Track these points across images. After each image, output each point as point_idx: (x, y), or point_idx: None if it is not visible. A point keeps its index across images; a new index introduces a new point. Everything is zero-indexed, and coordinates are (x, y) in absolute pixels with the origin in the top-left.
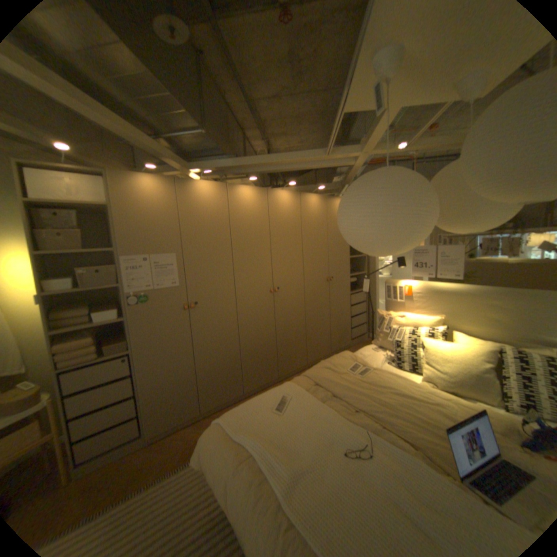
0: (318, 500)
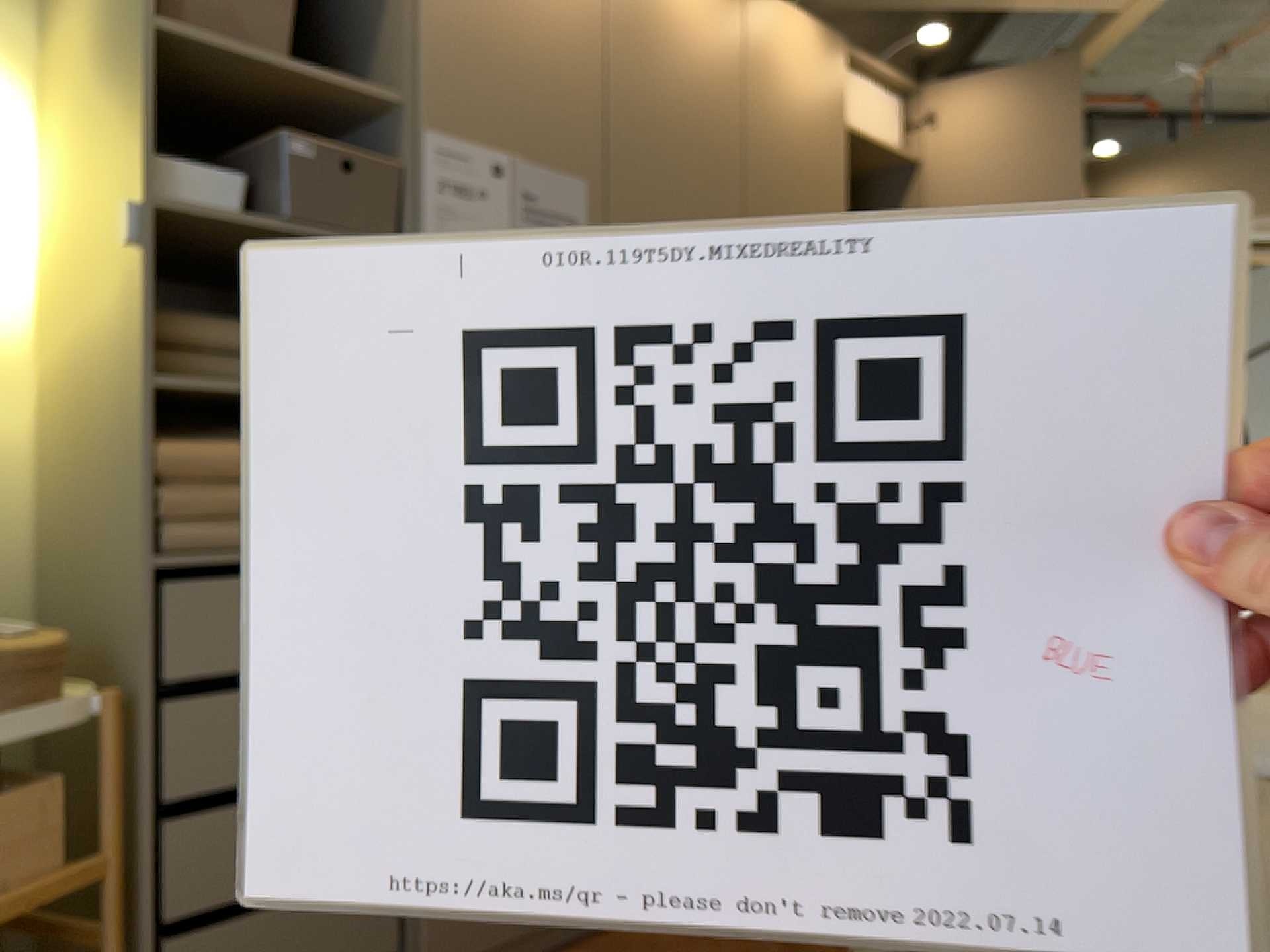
0: None
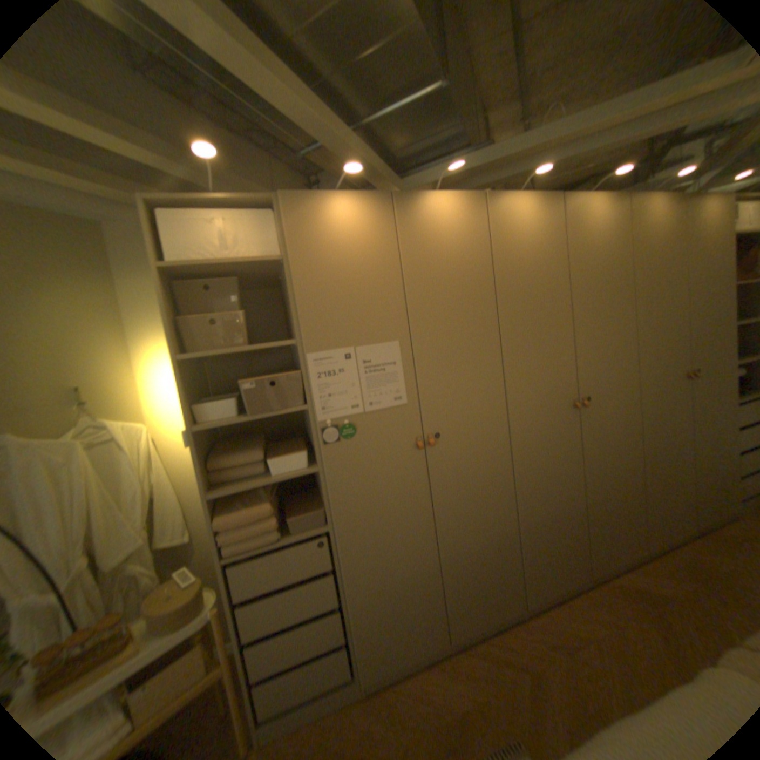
0: None
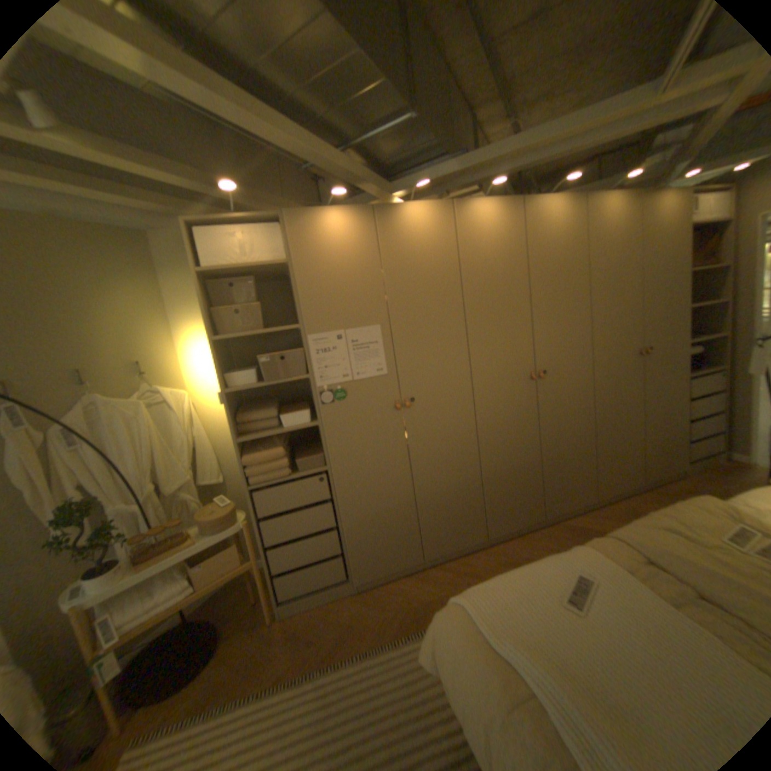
0: None
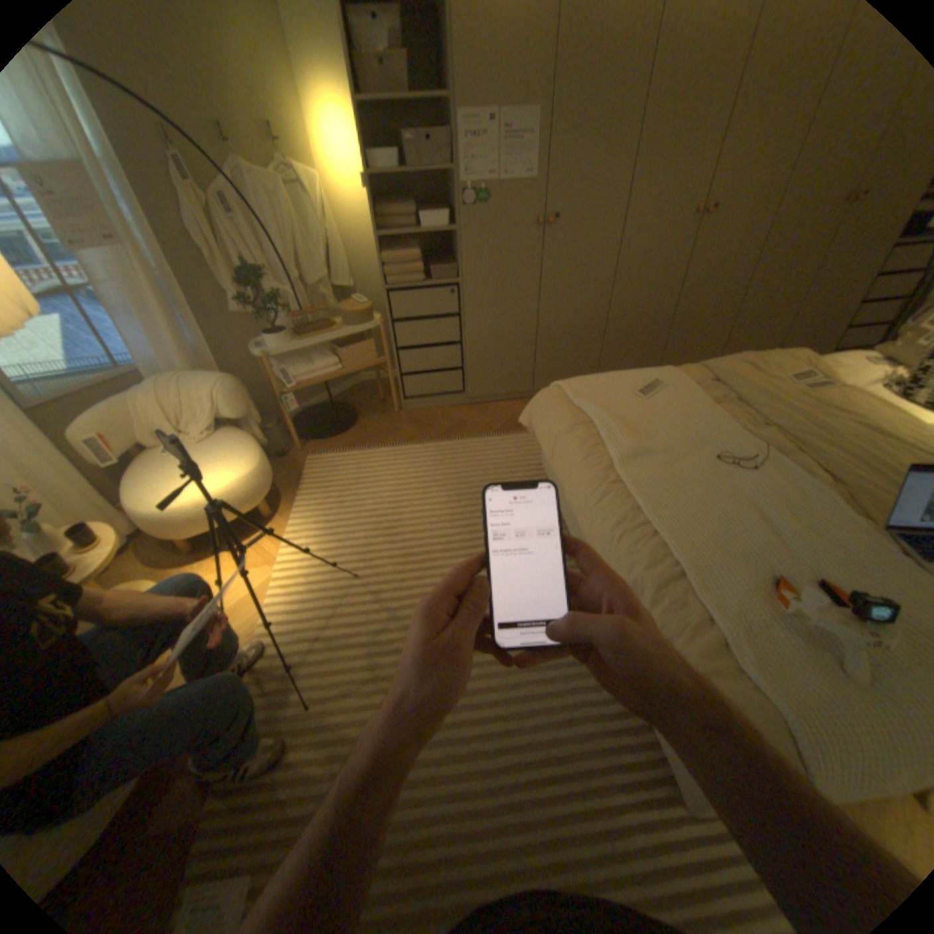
0: (659, 475)
